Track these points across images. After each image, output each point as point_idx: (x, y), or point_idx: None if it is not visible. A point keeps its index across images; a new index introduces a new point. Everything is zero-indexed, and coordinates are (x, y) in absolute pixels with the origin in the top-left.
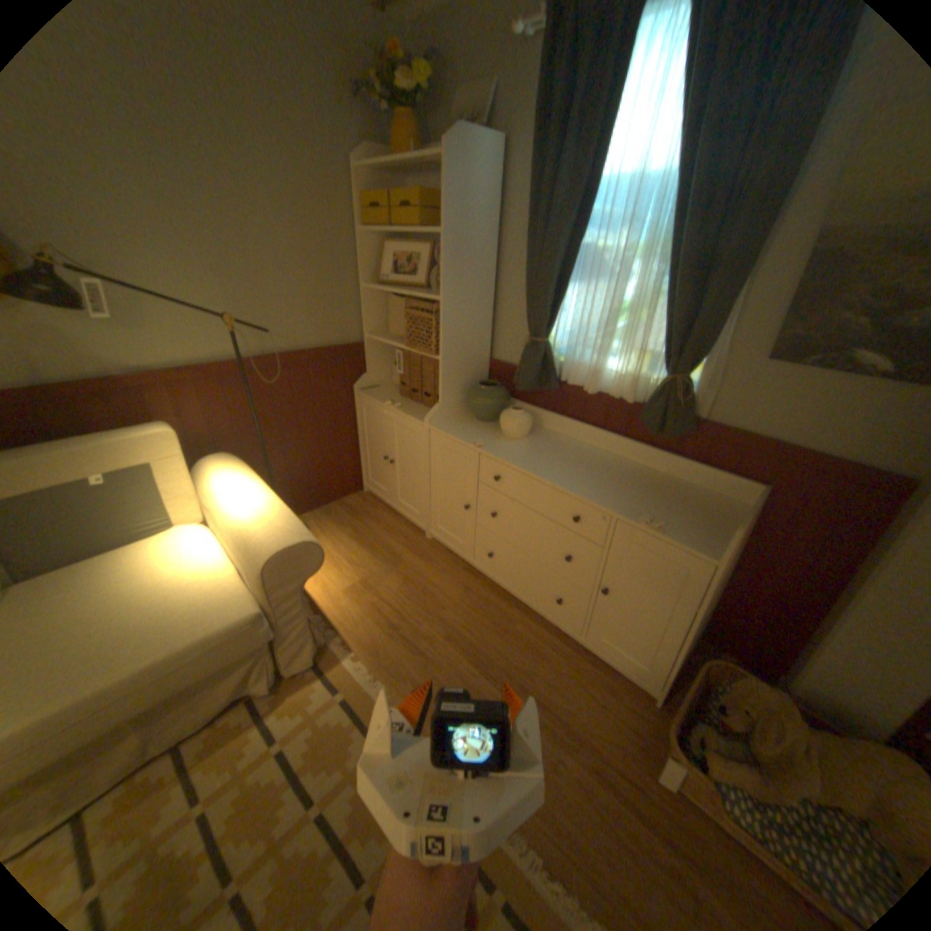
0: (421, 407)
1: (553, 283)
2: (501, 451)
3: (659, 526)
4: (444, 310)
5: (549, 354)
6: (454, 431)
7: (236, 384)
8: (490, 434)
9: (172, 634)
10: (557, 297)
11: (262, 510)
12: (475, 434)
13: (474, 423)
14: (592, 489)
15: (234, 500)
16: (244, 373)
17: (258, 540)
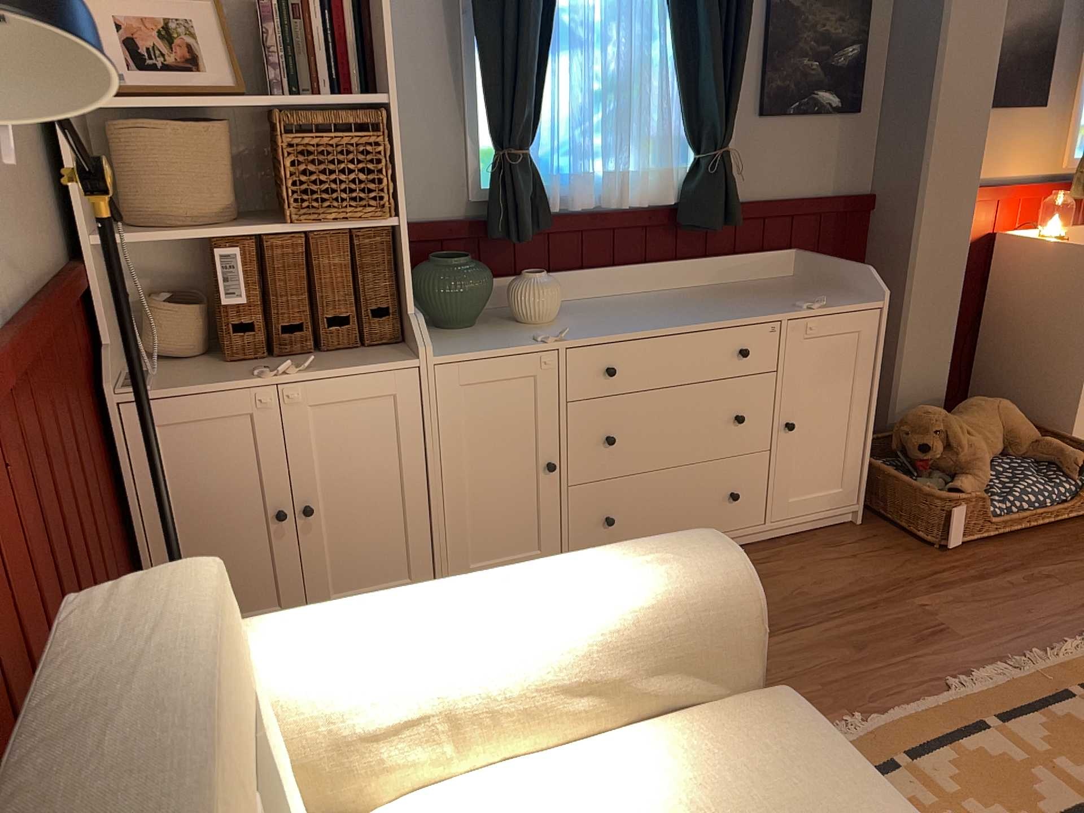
0: (331, 356)
1: (538, 59)
2: (585, 333)
3: (825, 303)
4: (395, 122)
5: (535, 175)
6: (478, 347)
7: (1, 438)
8: (518, 331)
9: (850, 804)
10: (538, 82)
11: (574, 571)
12: (507, 338)
13: (460, 334)
14: (727, 314)
15: (493, 614)
16: (2, 394)
17: (687, 582)
